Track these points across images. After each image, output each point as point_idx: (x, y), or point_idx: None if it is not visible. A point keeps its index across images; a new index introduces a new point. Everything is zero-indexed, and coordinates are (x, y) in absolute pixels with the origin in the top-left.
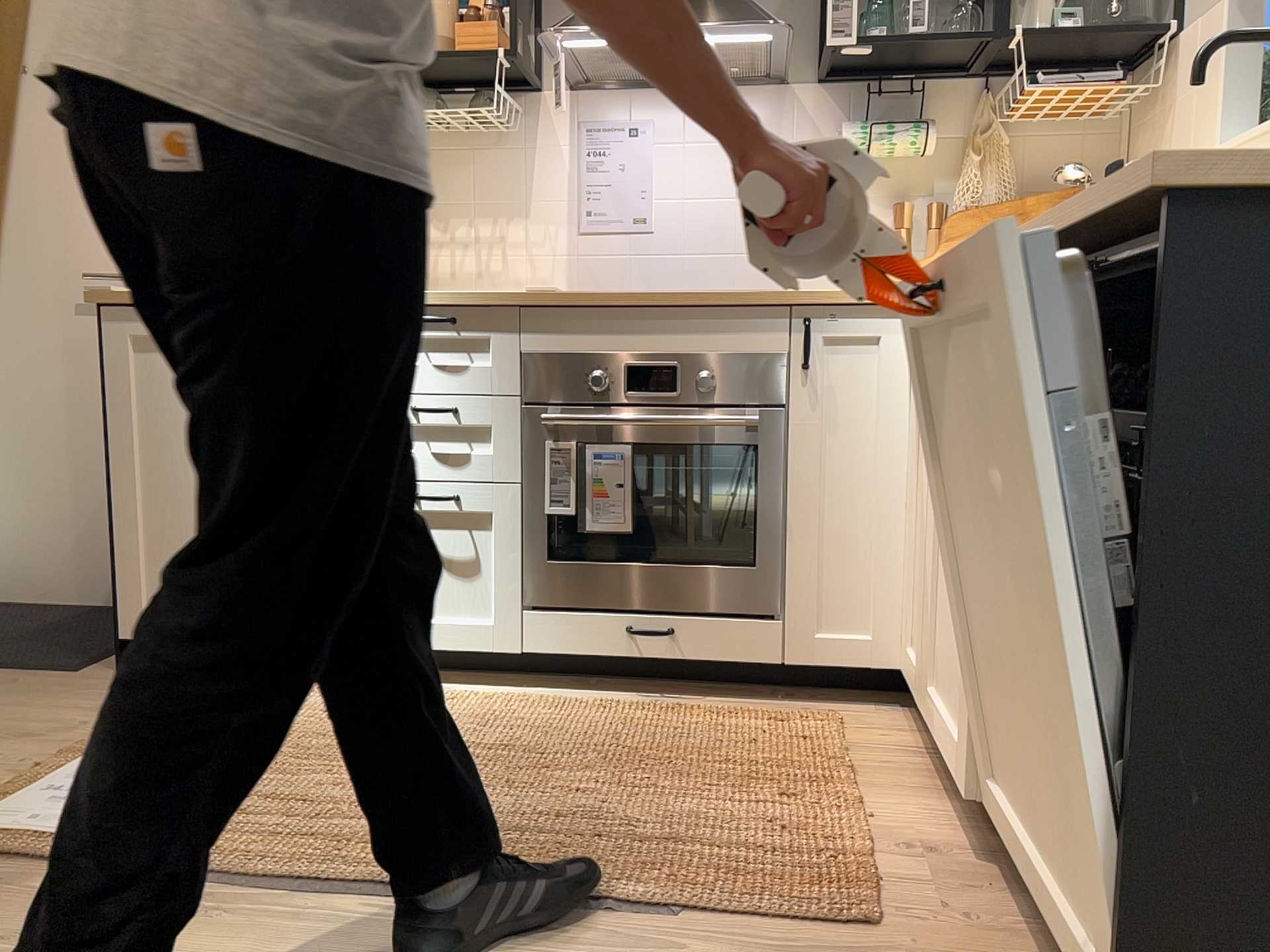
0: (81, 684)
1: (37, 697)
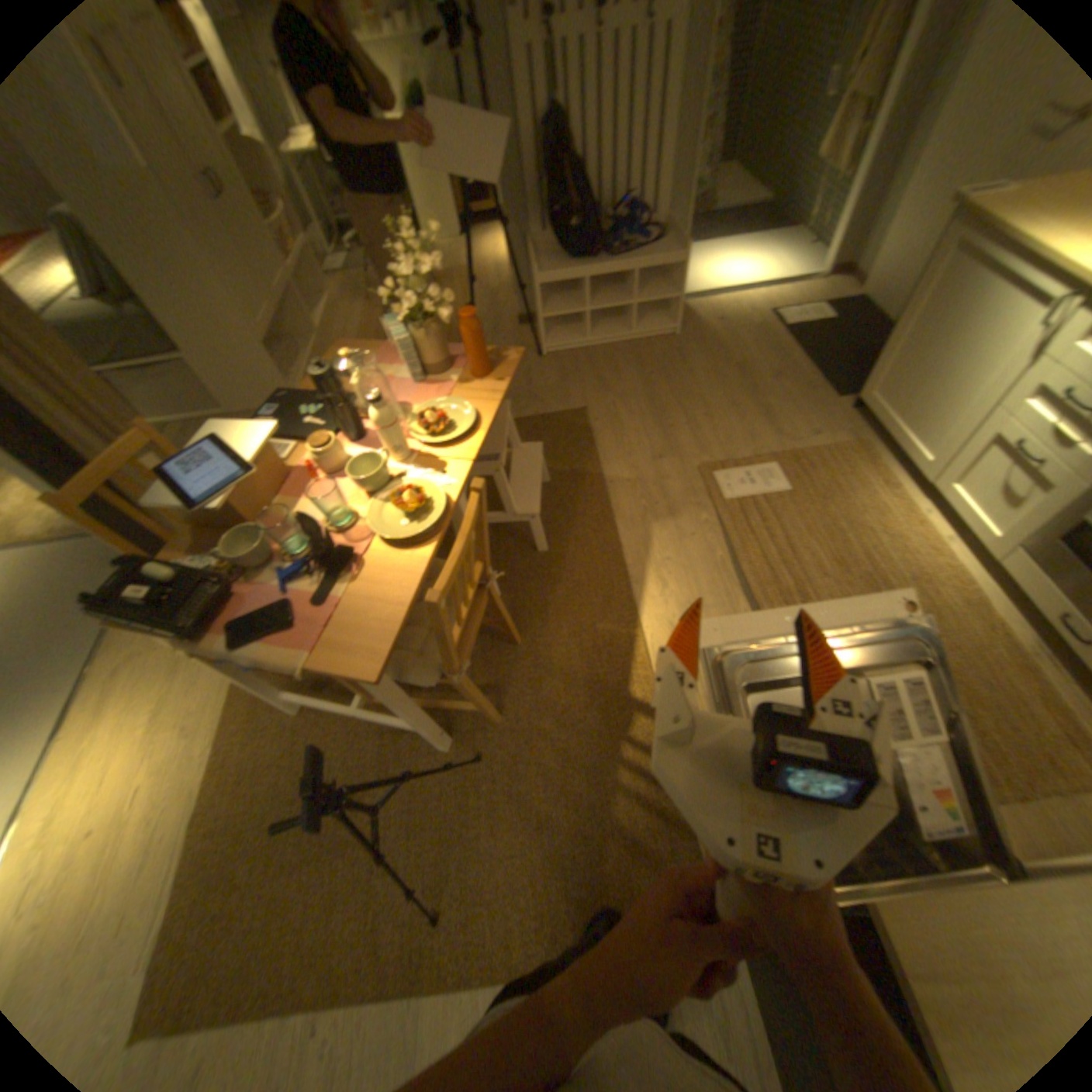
0: (831, 407)
1: (809, 406)
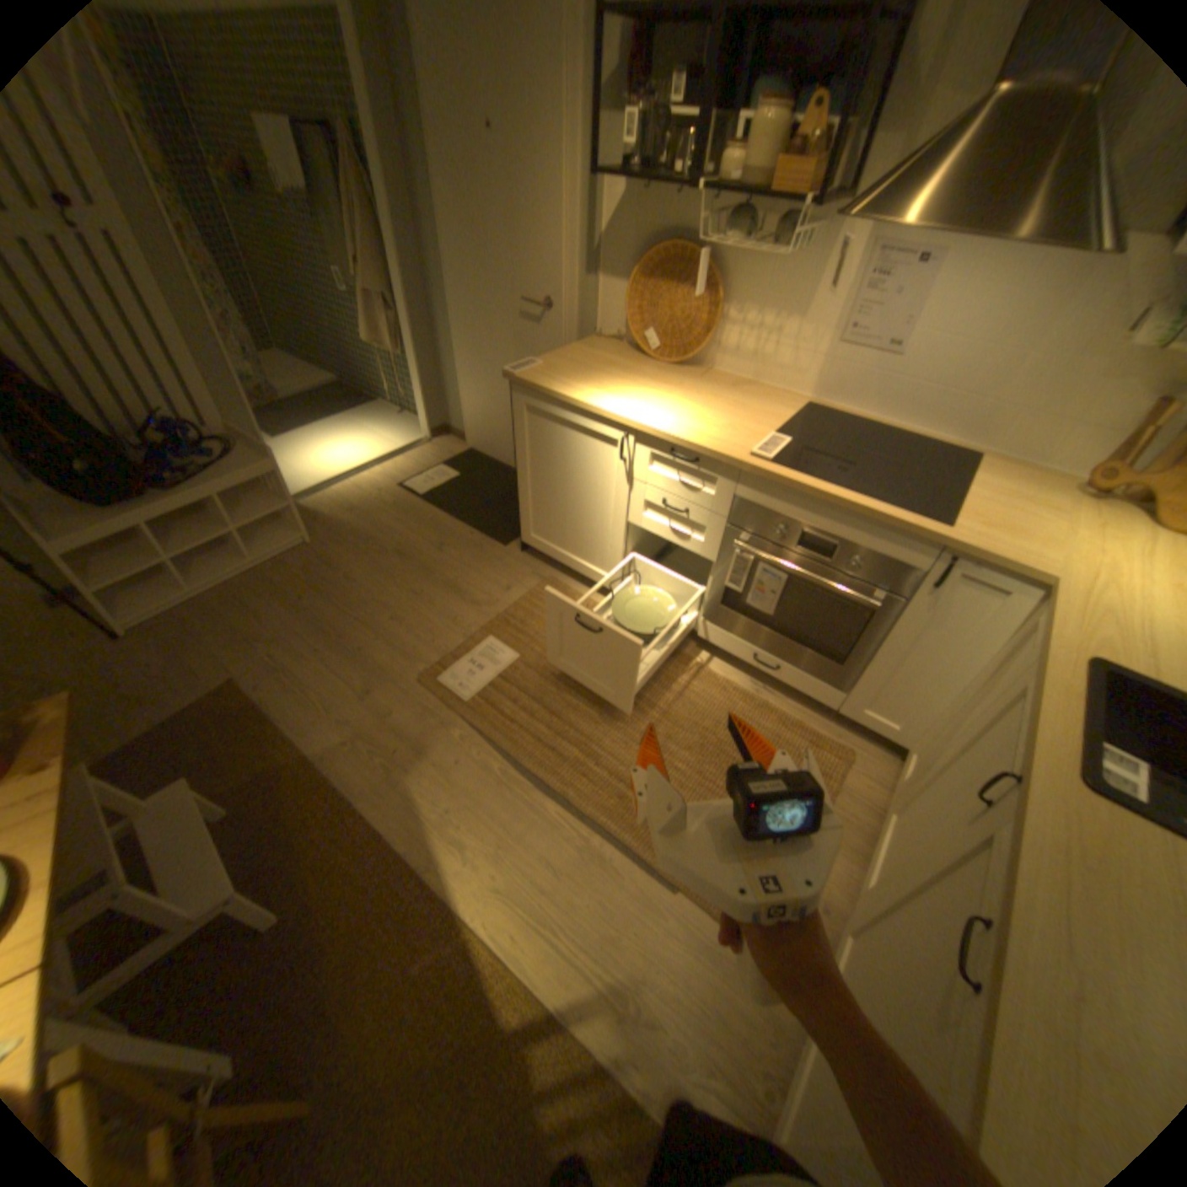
0: (505, 558)
1: (487, 564)
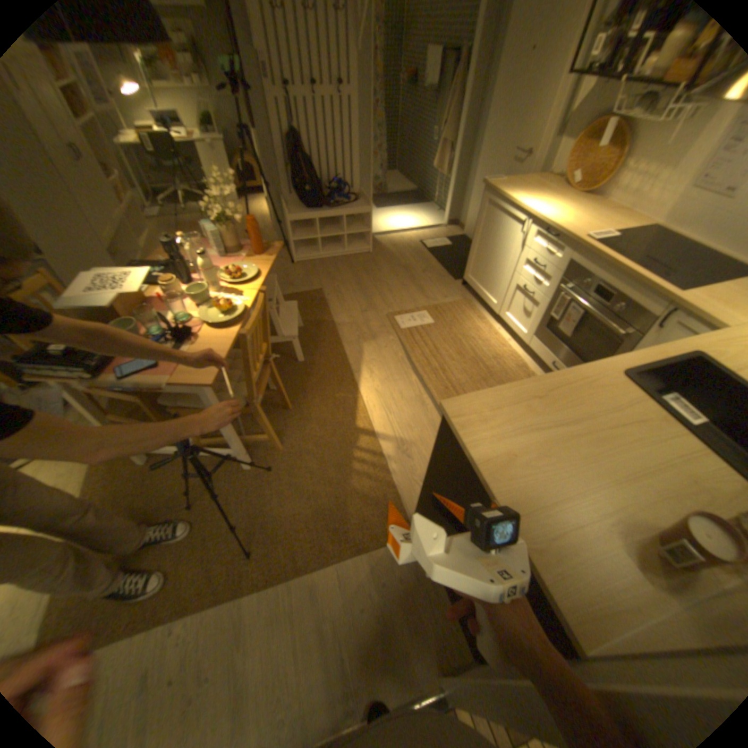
0: (451, 285)
1: (441, 285)
